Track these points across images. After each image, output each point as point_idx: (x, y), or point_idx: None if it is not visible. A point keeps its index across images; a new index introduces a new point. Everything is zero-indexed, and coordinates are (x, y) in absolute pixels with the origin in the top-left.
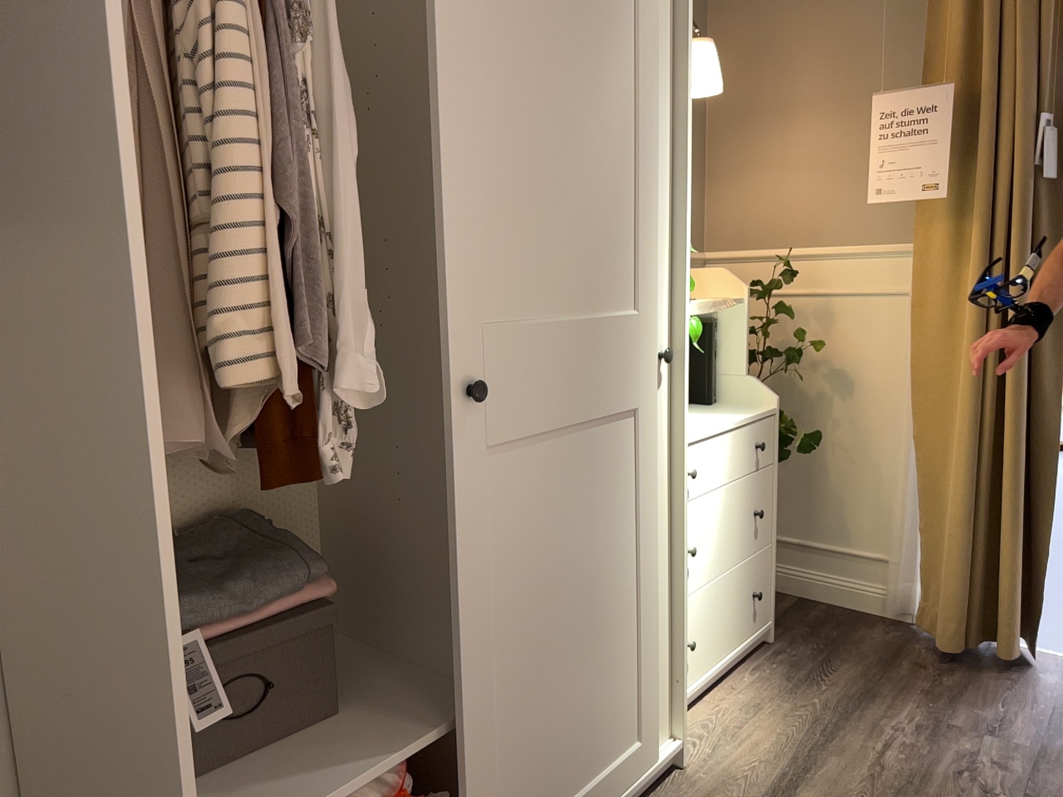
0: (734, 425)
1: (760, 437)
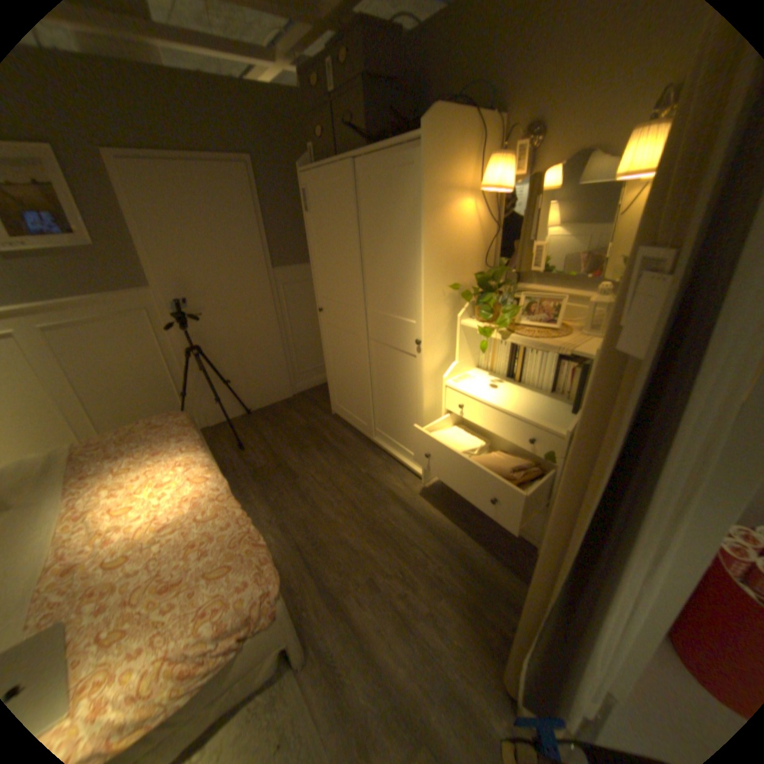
0: (503, 411)
1: (537, 438)
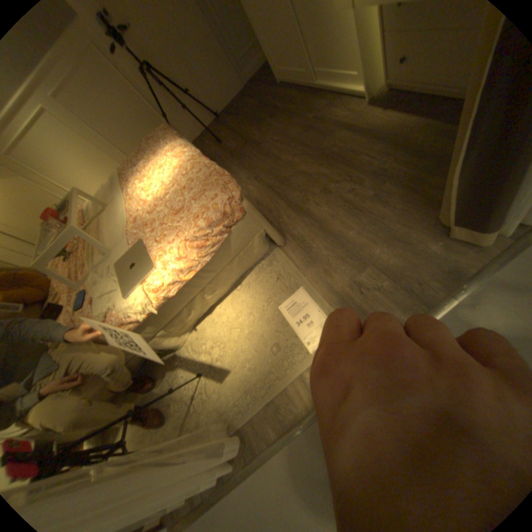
0: None
1: None
